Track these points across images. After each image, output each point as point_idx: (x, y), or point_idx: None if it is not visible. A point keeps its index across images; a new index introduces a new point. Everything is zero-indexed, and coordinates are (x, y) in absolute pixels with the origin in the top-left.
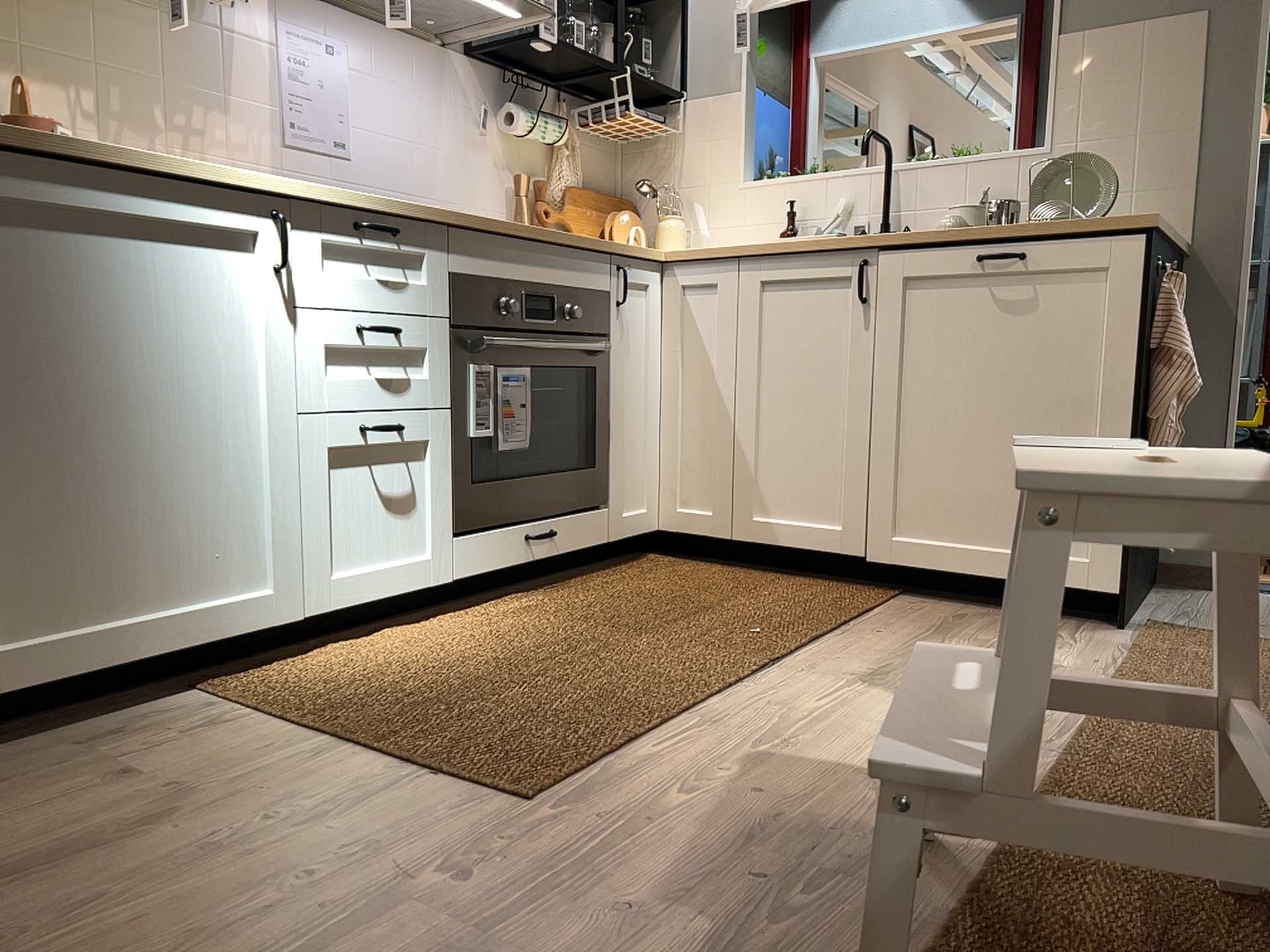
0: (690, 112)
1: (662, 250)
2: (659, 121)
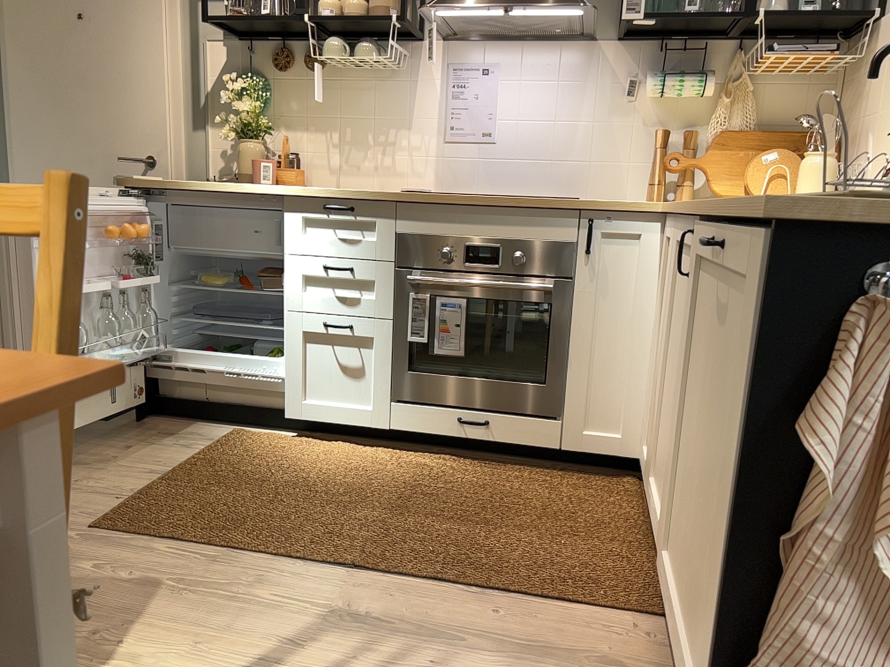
0: (881, 30)
1: (658, 205)
2: (822, 52)
